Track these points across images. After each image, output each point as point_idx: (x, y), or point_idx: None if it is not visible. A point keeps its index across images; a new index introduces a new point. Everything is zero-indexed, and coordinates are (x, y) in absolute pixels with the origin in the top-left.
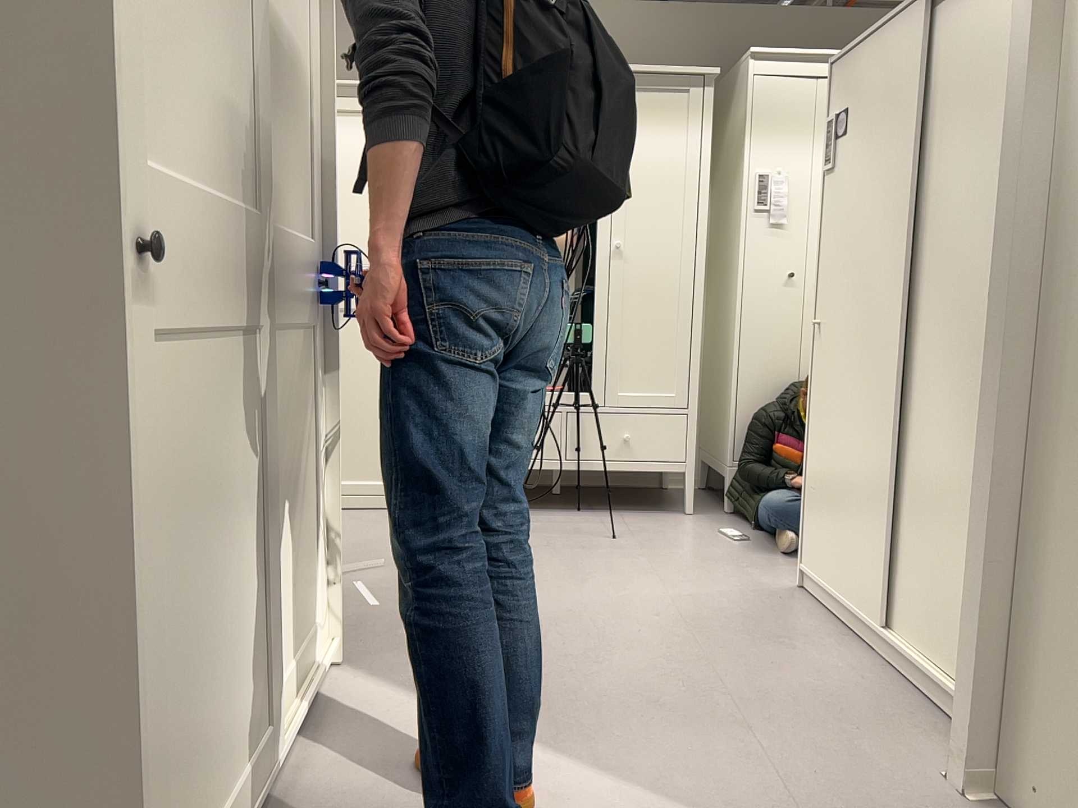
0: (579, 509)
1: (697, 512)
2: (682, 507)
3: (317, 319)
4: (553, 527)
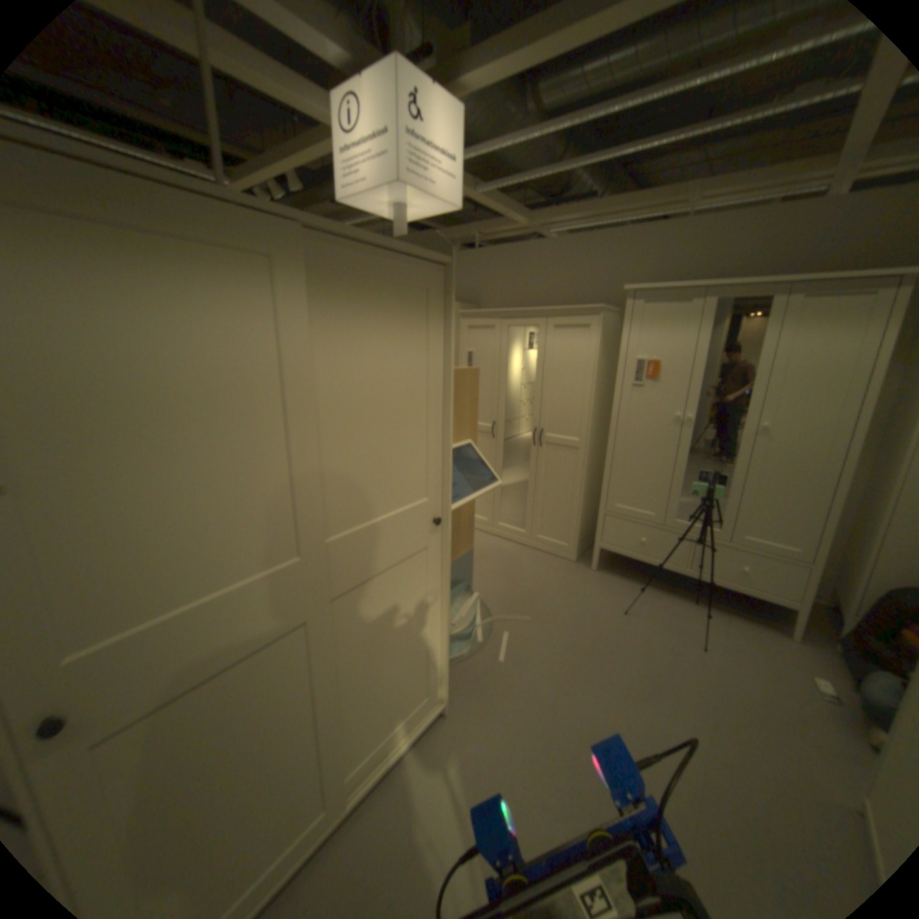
0: (697, 601)
1: (805, 640)
2: (793, 629)
3: (437, 536)
4: (665, 616)
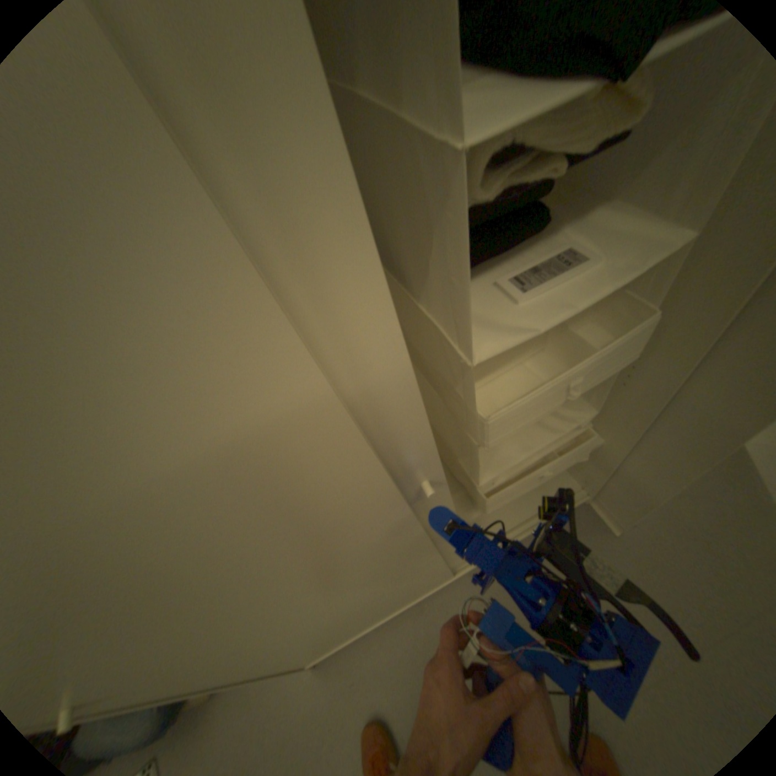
0: None
1: None
2: None
3: None
4: None
